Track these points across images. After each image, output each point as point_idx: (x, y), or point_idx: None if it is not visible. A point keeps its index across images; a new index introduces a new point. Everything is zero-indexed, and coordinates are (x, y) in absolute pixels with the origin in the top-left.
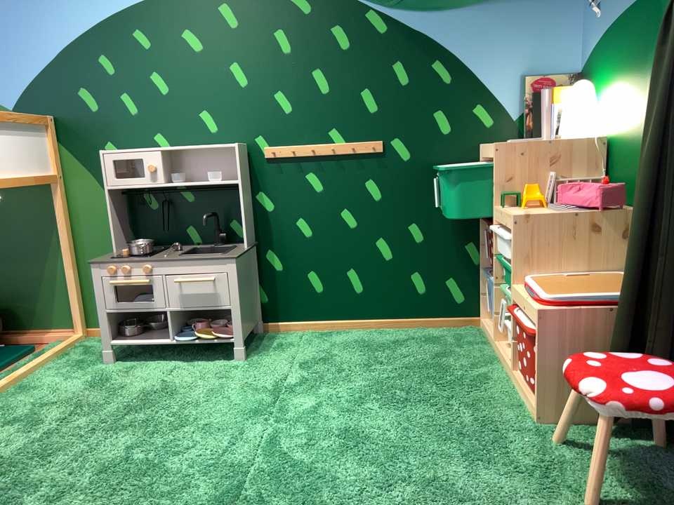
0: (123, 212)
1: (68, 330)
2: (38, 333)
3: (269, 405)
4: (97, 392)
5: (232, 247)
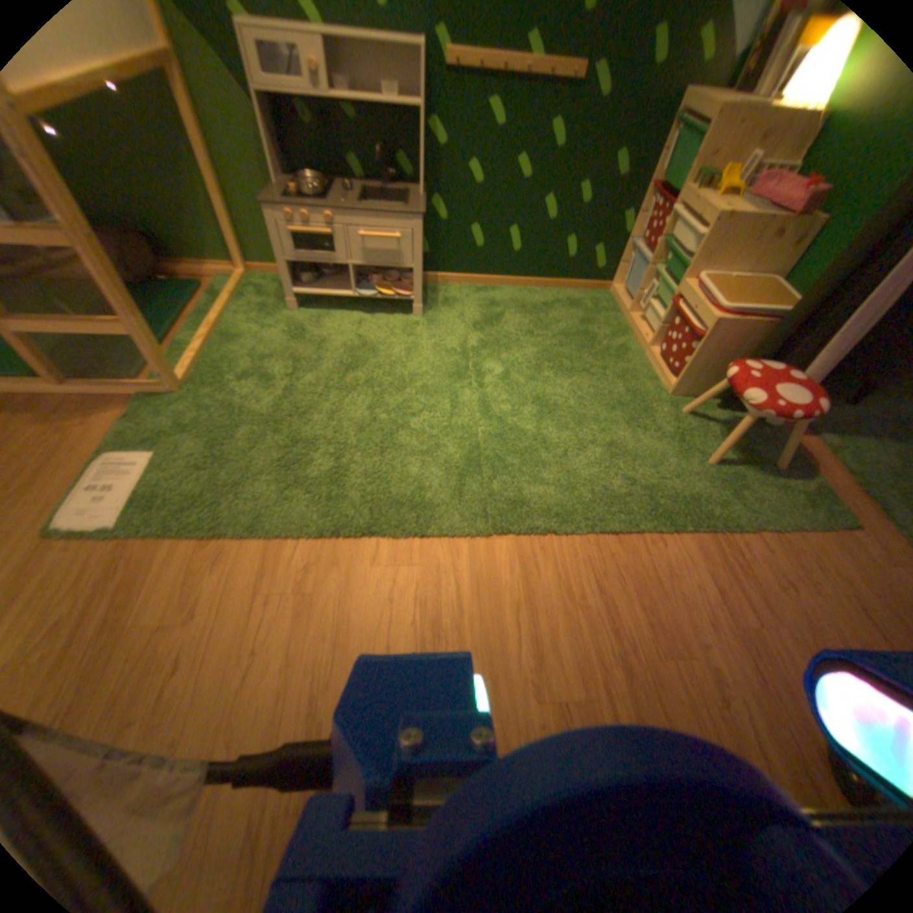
0: (267, 121)
1: (224, 262)
2: (191, 262)
3: (463, 365)
4: (301, 342)
5: (406, 191)
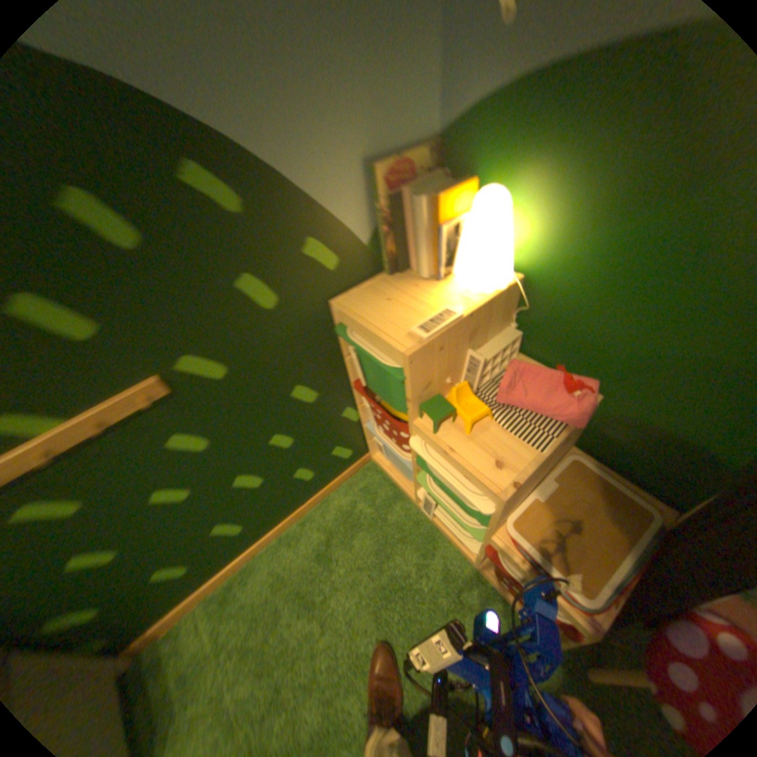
0: None
1: None
2: None
3: None
4: None
5: None
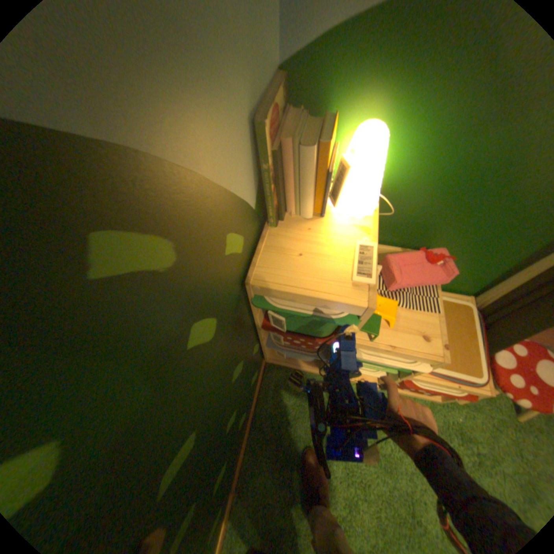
0: None
1: None
2: None
3: None
4: None
5: None
